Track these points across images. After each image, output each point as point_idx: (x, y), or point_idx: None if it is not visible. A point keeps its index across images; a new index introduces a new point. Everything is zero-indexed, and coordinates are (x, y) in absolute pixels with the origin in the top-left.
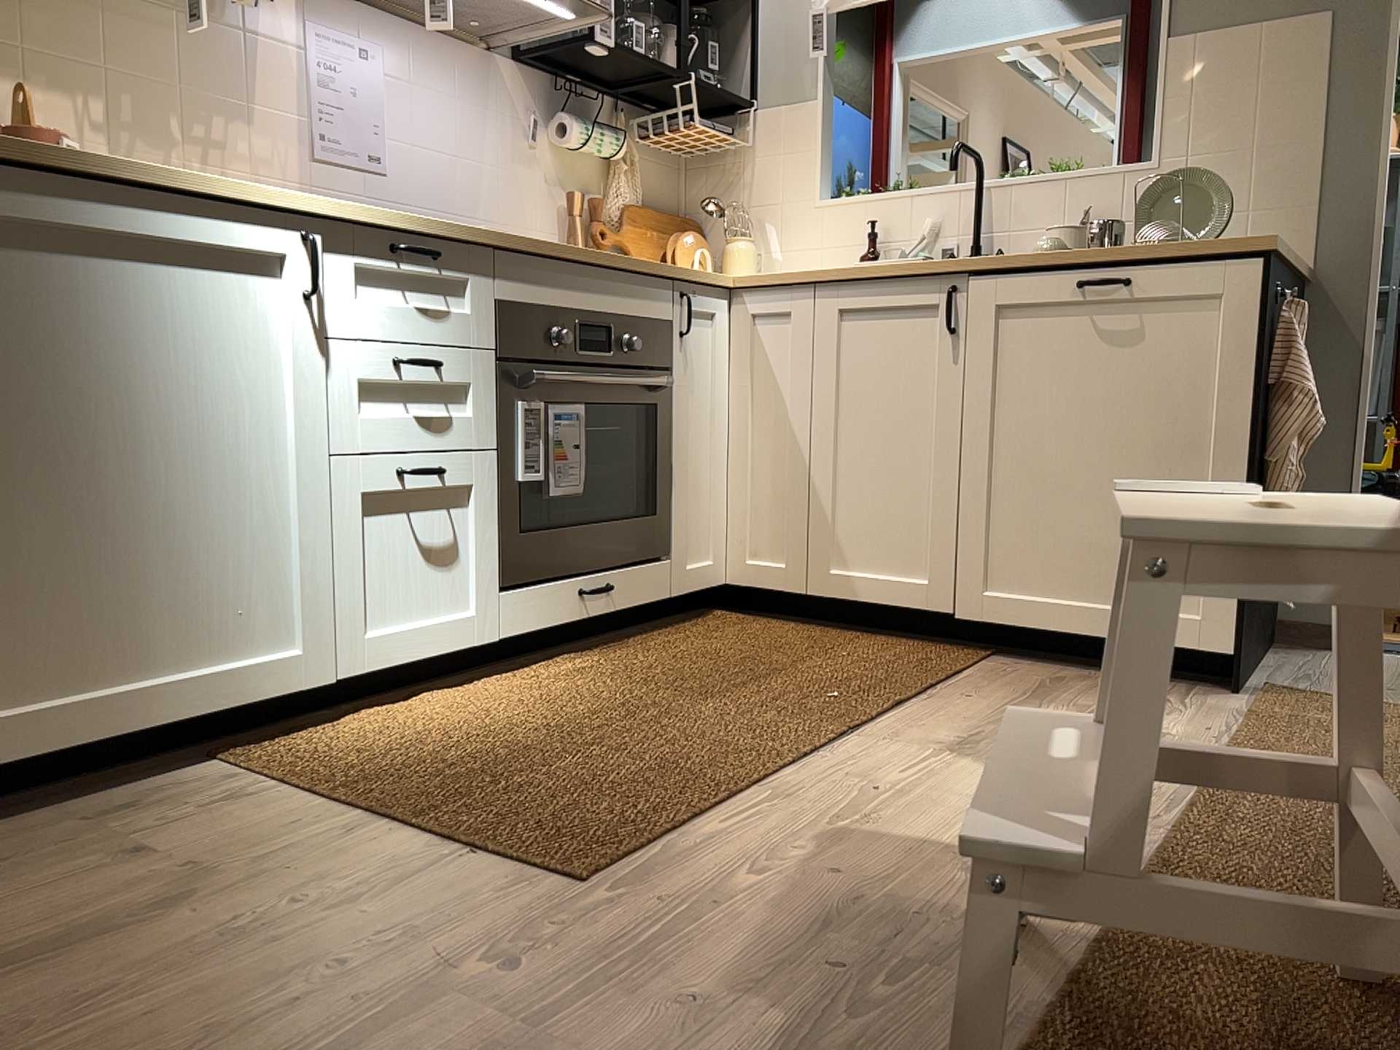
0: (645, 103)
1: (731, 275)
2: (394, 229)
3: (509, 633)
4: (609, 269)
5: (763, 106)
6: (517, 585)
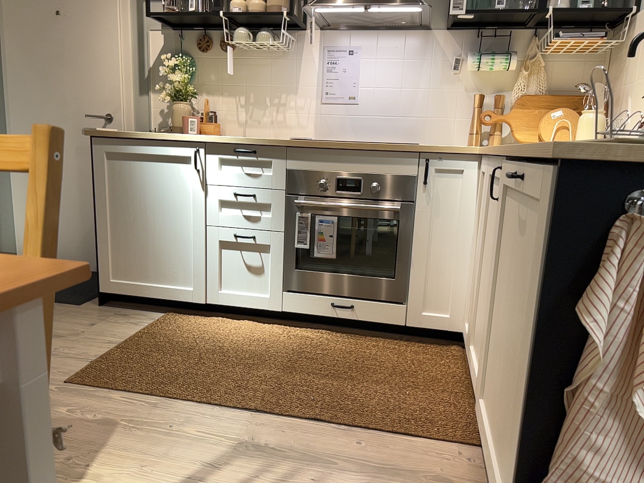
0: (559, 26)
1: (476, 148)
2: (232, 143)
3: (287, 311)
4: (361, 151)
5: (641, 9)
6: (303, 292)
